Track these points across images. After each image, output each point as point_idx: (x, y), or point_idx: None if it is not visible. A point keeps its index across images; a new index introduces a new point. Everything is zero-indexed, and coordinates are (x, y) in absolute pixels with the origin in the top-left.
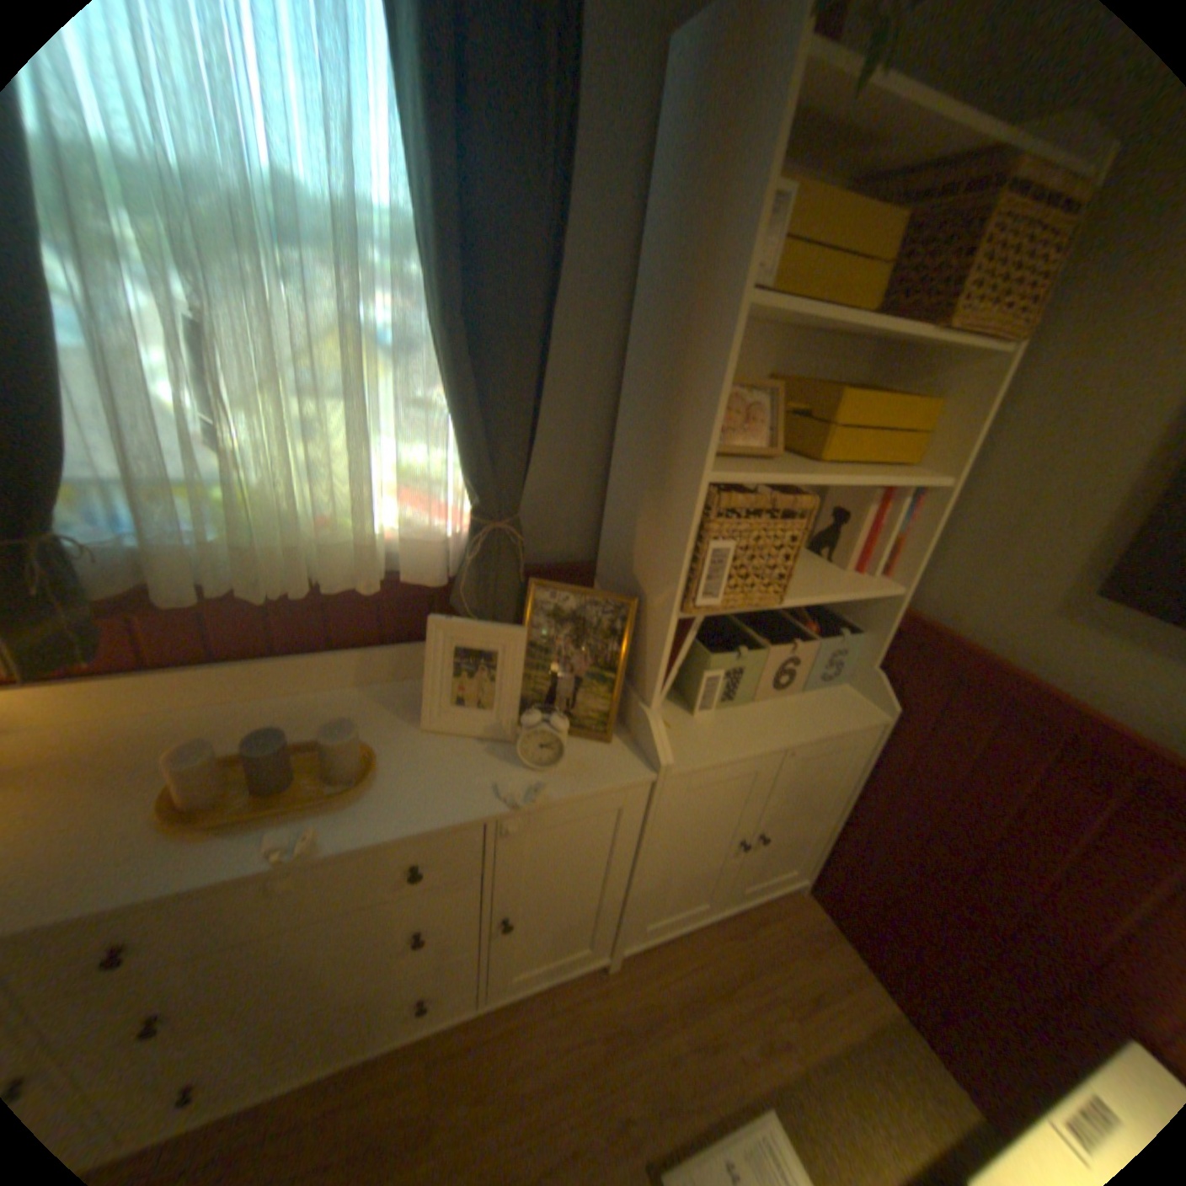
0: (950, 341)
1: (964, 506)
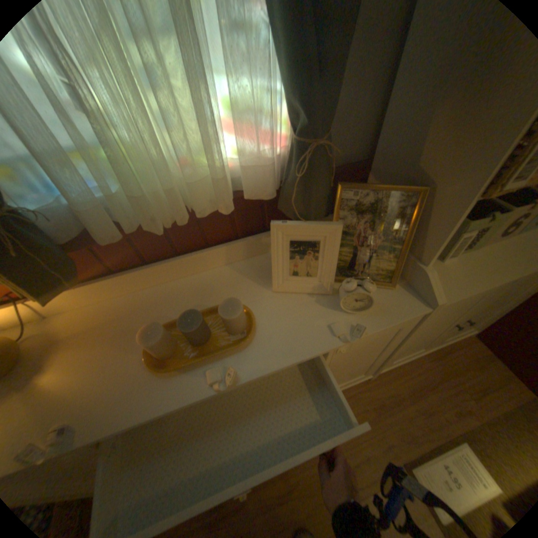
0: None
1: None
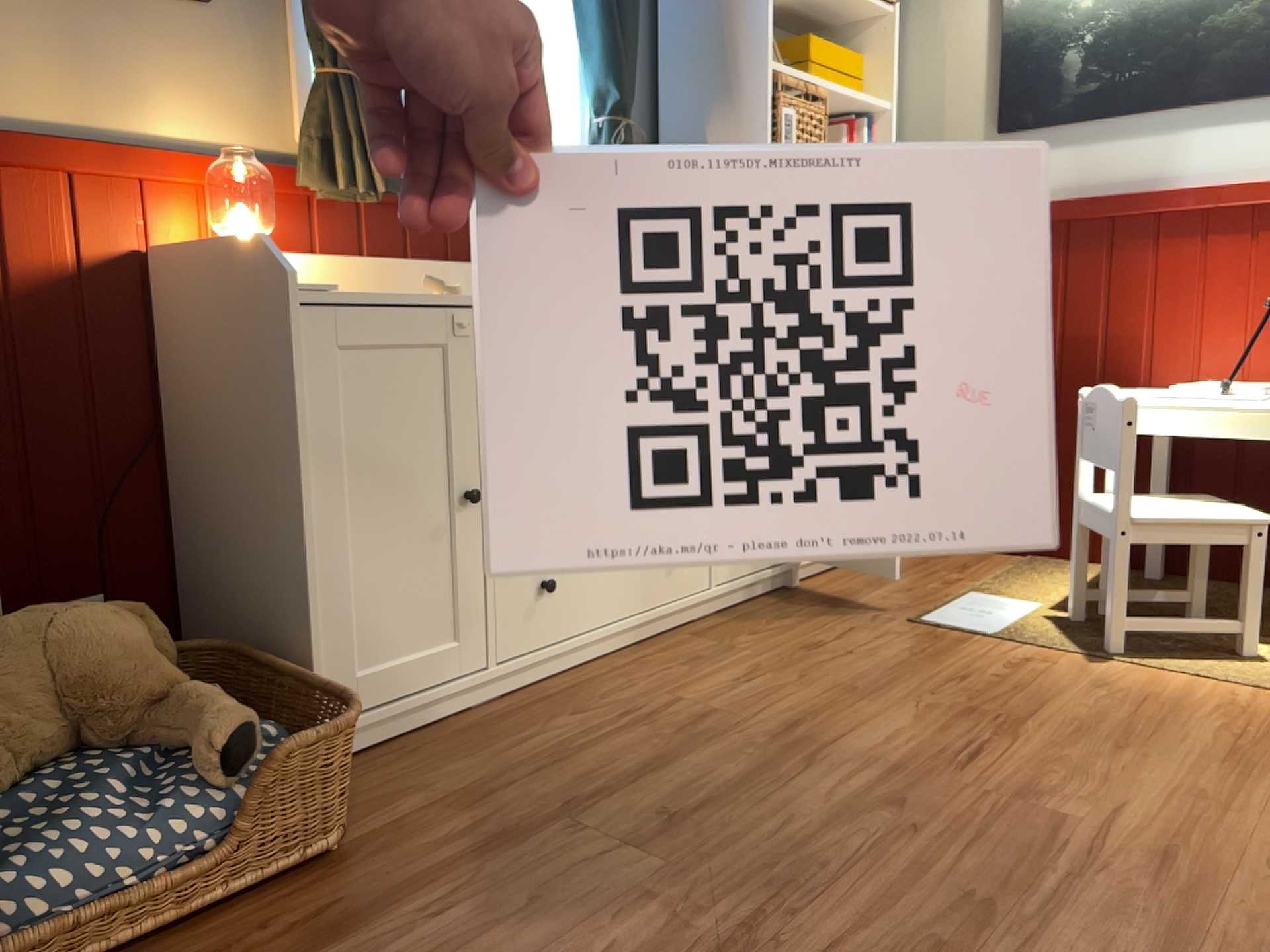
0: (853, 14)
1: (900, 127)
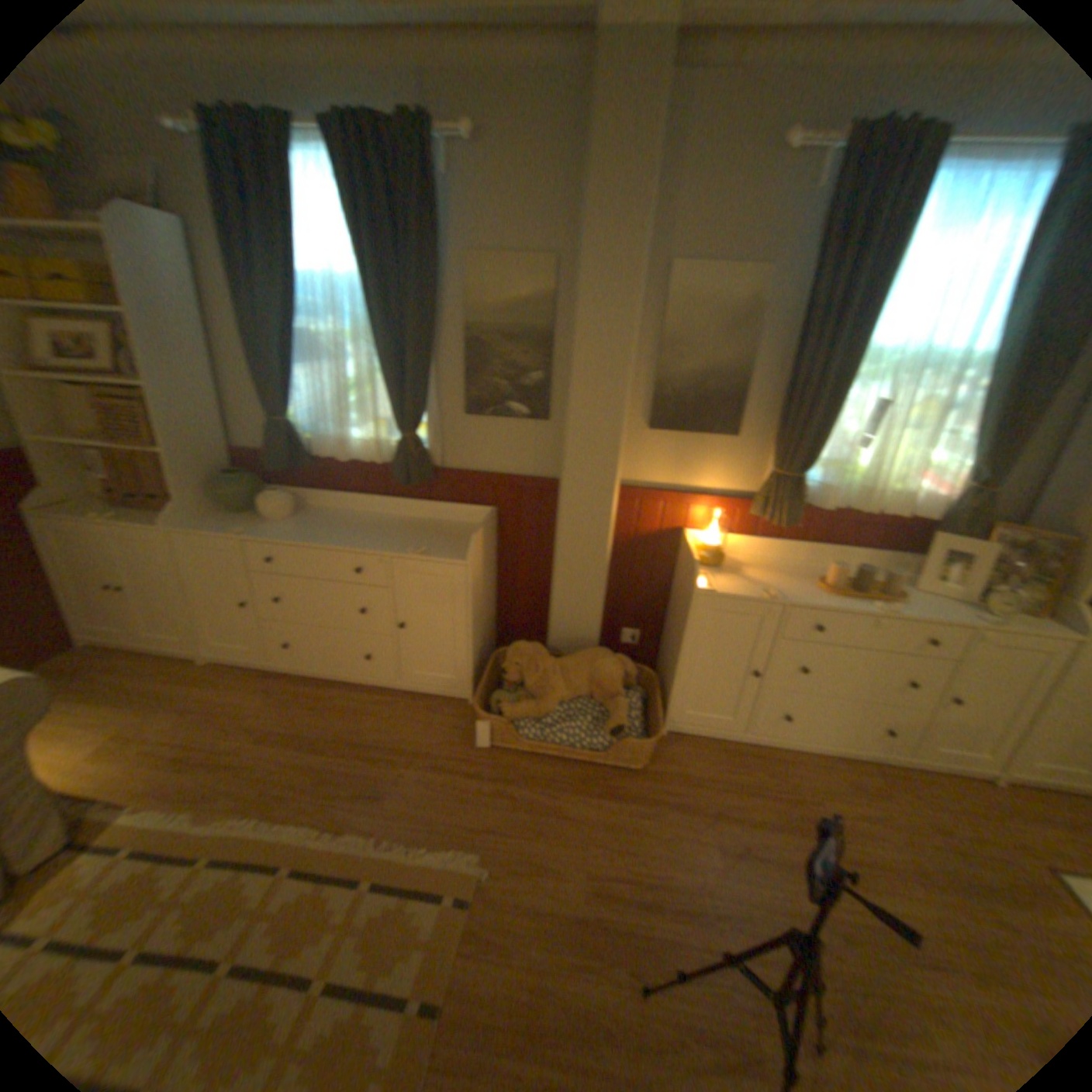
0: None
1: None
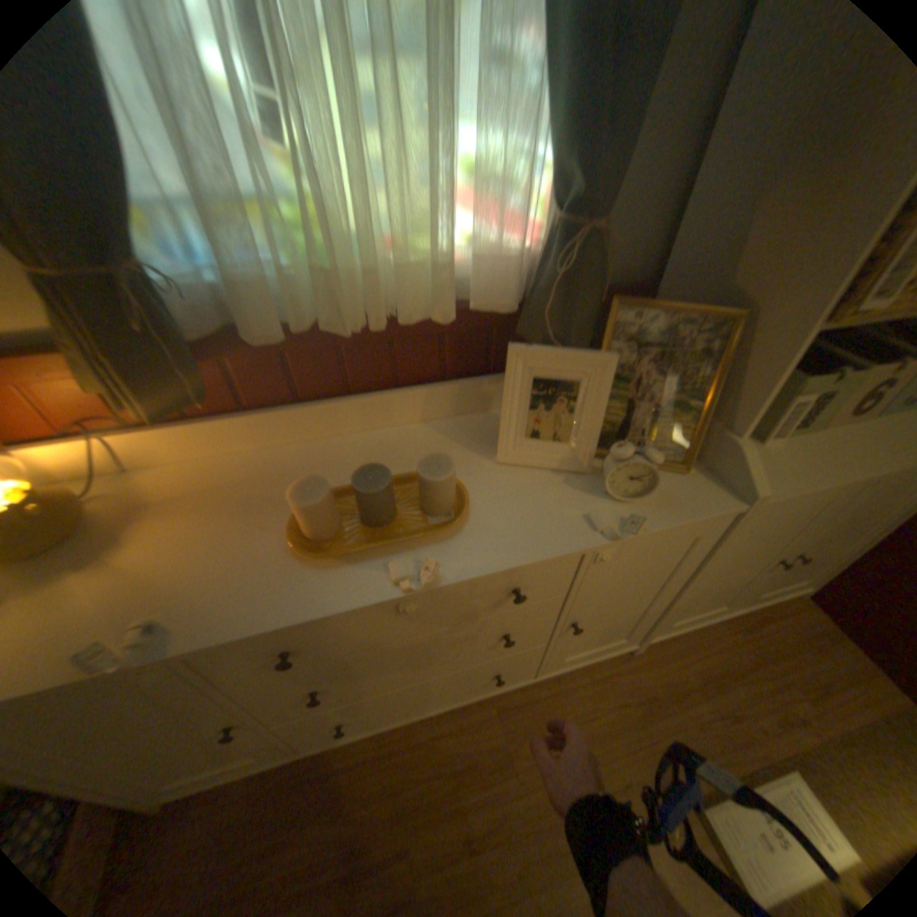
0: None
1: None
